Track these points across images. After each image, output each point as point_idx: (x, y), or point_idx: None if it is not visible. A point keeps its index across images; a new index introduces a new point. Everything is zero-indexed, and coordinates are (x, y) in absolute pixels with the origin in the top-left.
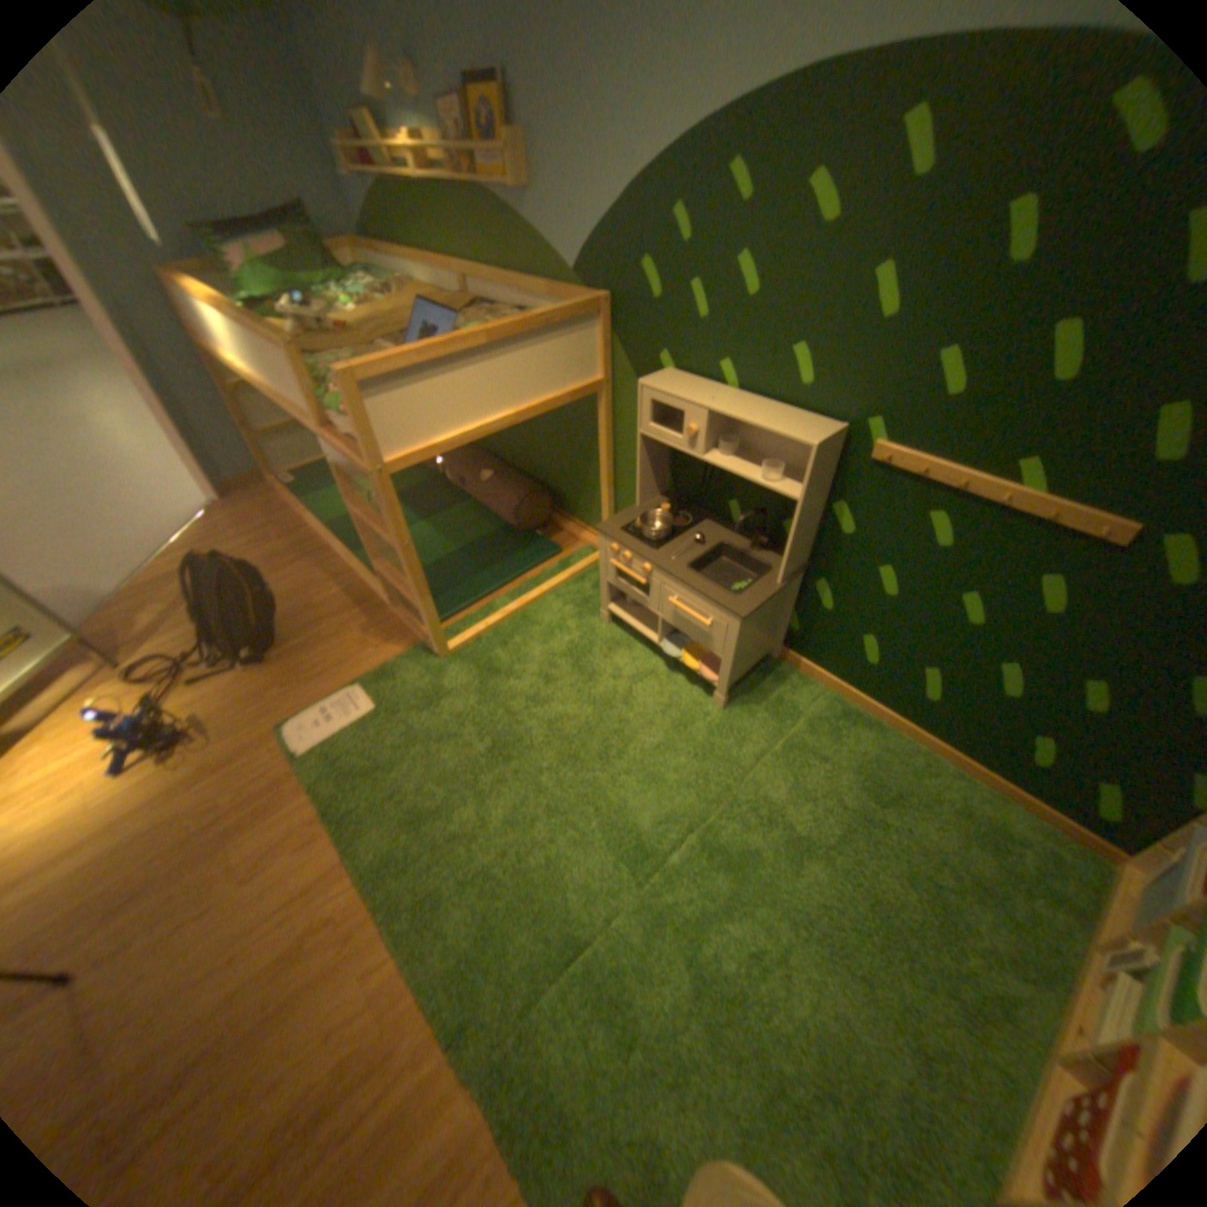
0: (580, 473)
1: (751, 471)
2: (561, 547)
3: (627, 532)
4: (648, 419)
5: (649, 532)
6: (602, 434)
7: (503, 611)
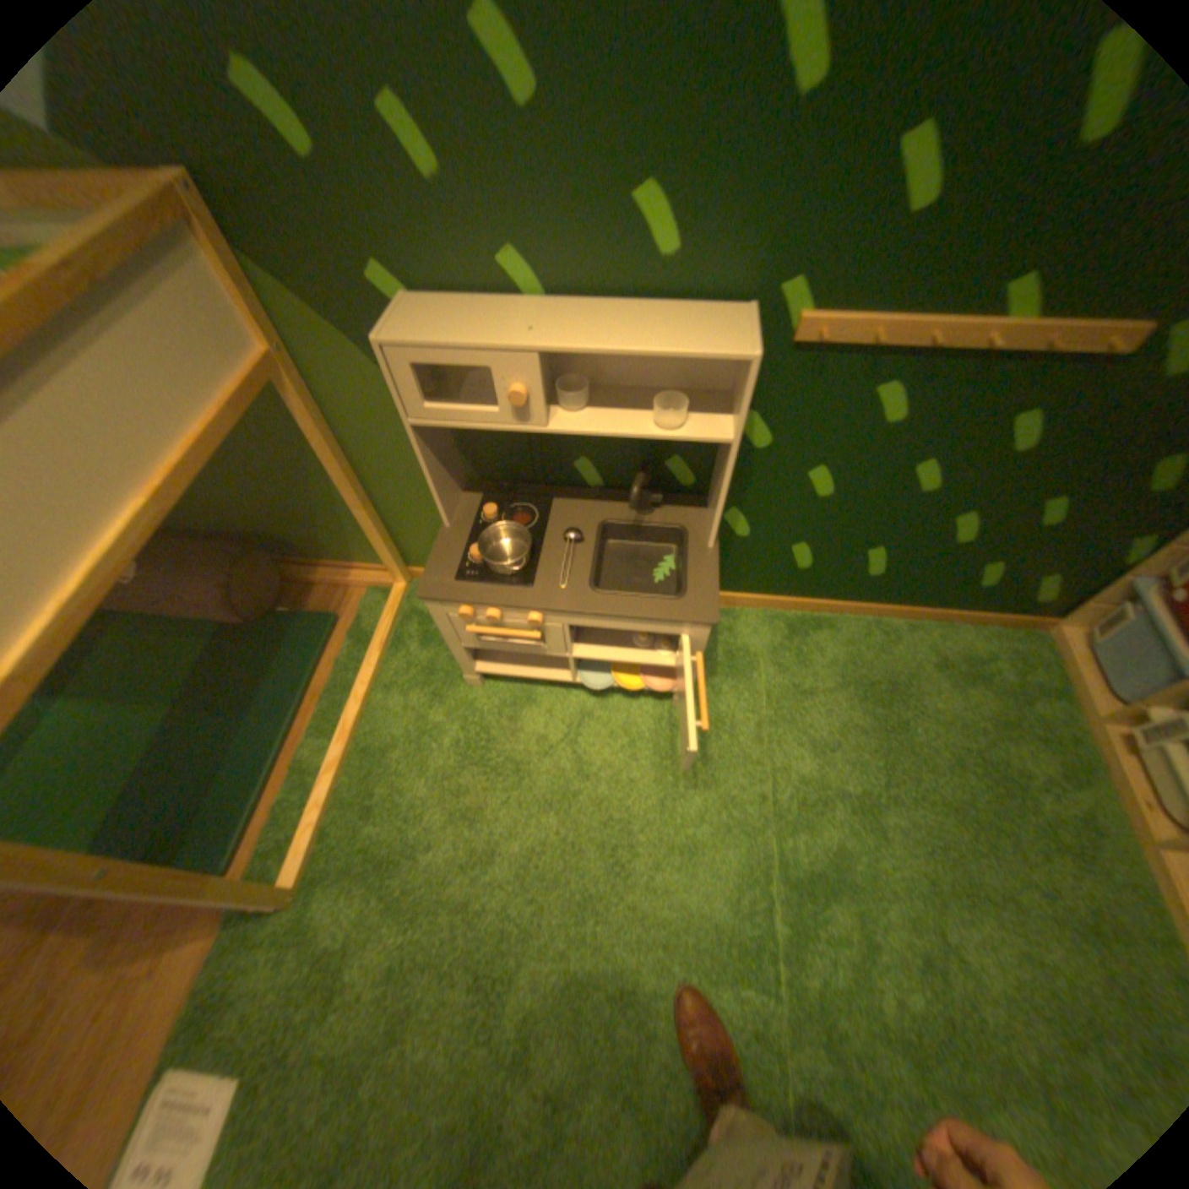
0: (296, 499)
1: (632, 419)
2: (329, 608)
3: (466, 575)
4: (418, 396)
5: (509, 566)
6: (308, 433)
7: (324, 766)
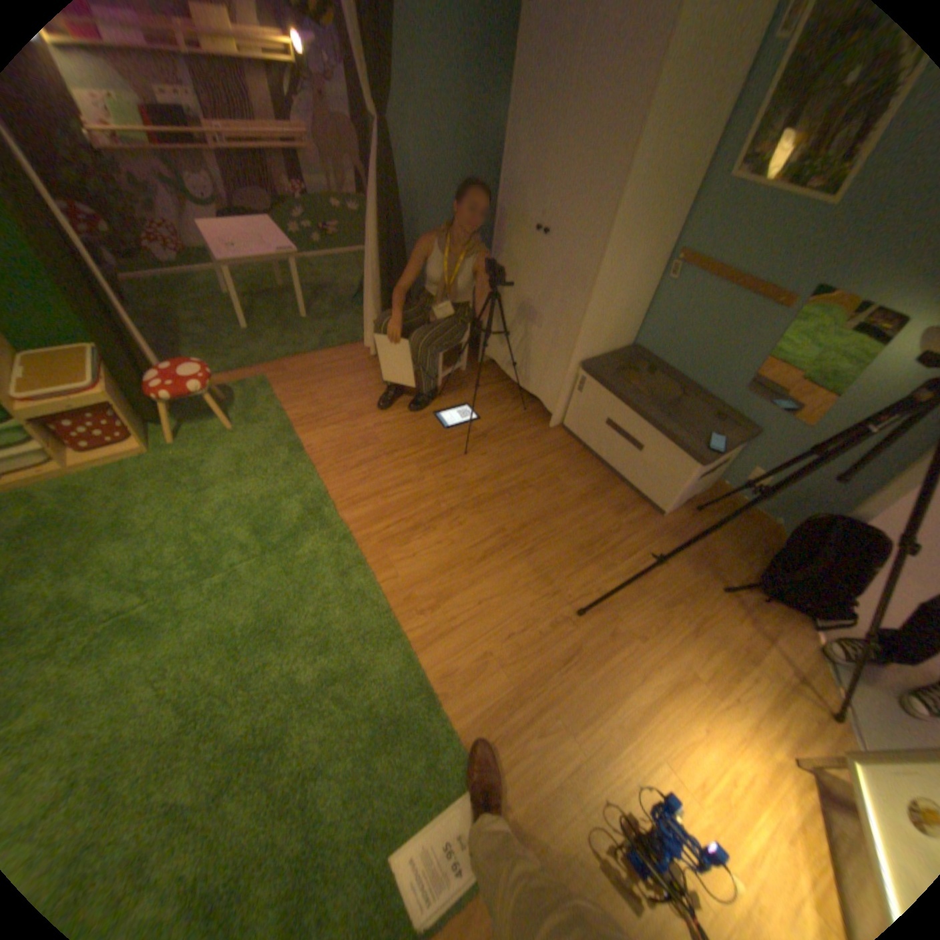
0: None
1: None
2: None
3: None
4: None
5: None
6: None
7: None
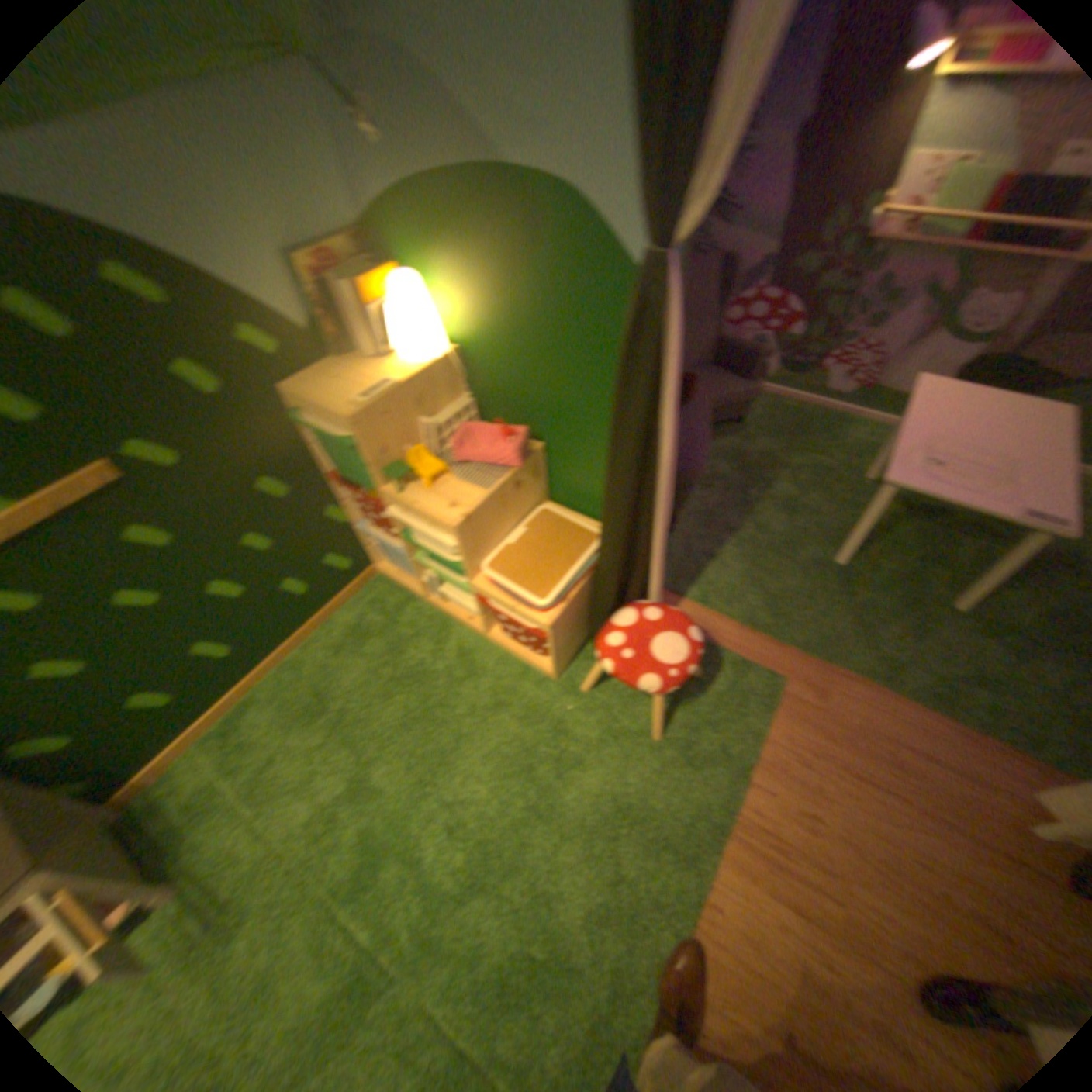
0: None
1: None
2: None
3: None
4: None
5: None
6: None
7: None
